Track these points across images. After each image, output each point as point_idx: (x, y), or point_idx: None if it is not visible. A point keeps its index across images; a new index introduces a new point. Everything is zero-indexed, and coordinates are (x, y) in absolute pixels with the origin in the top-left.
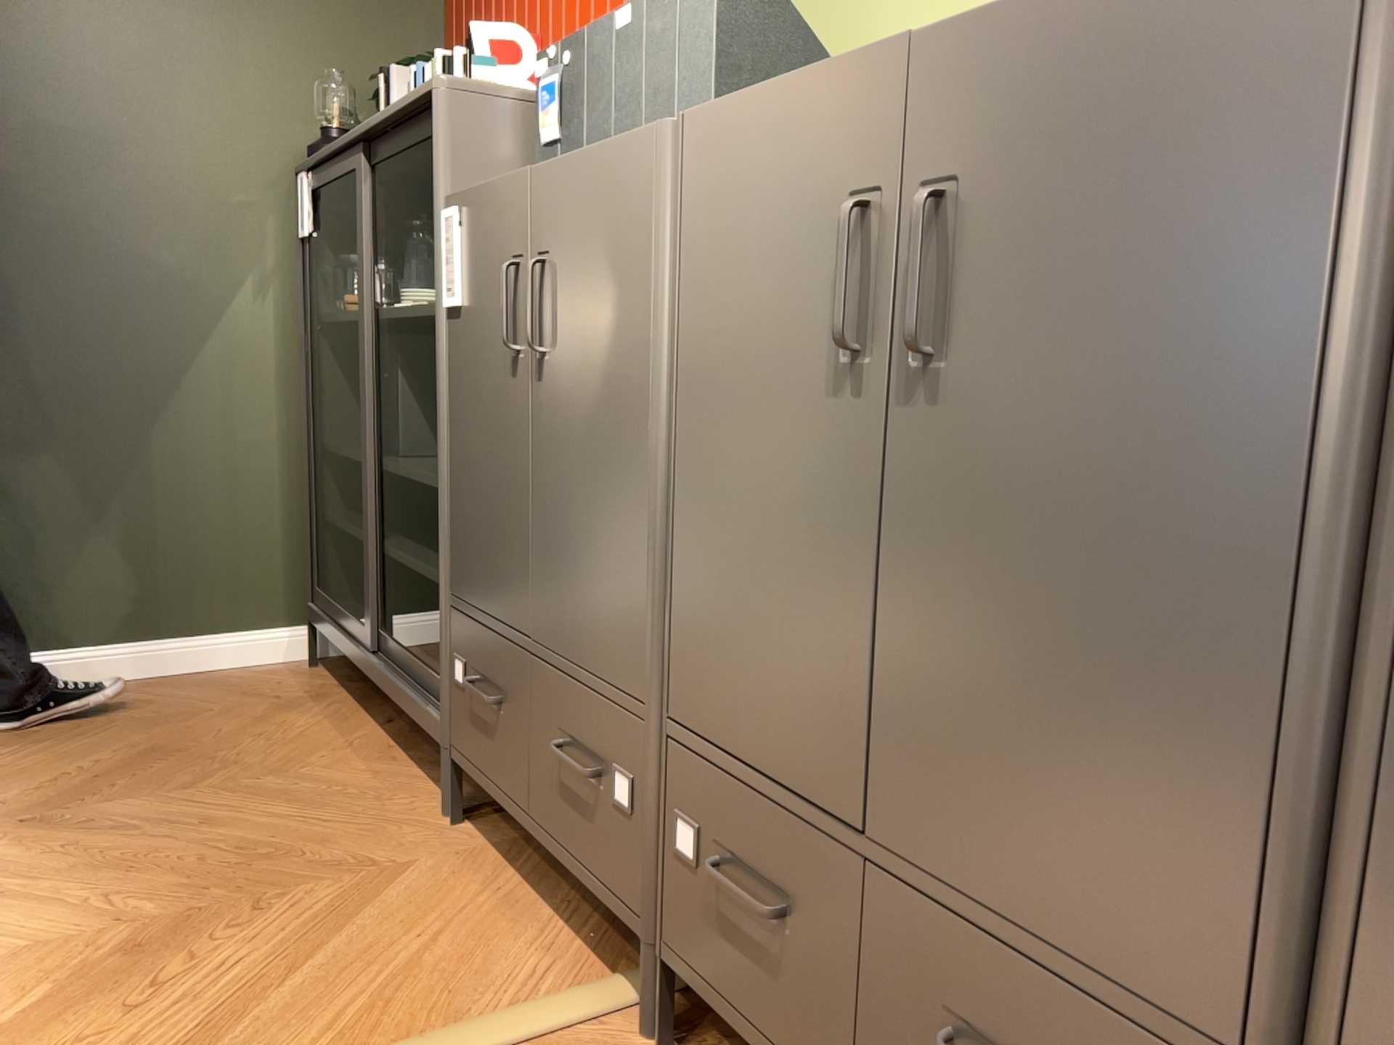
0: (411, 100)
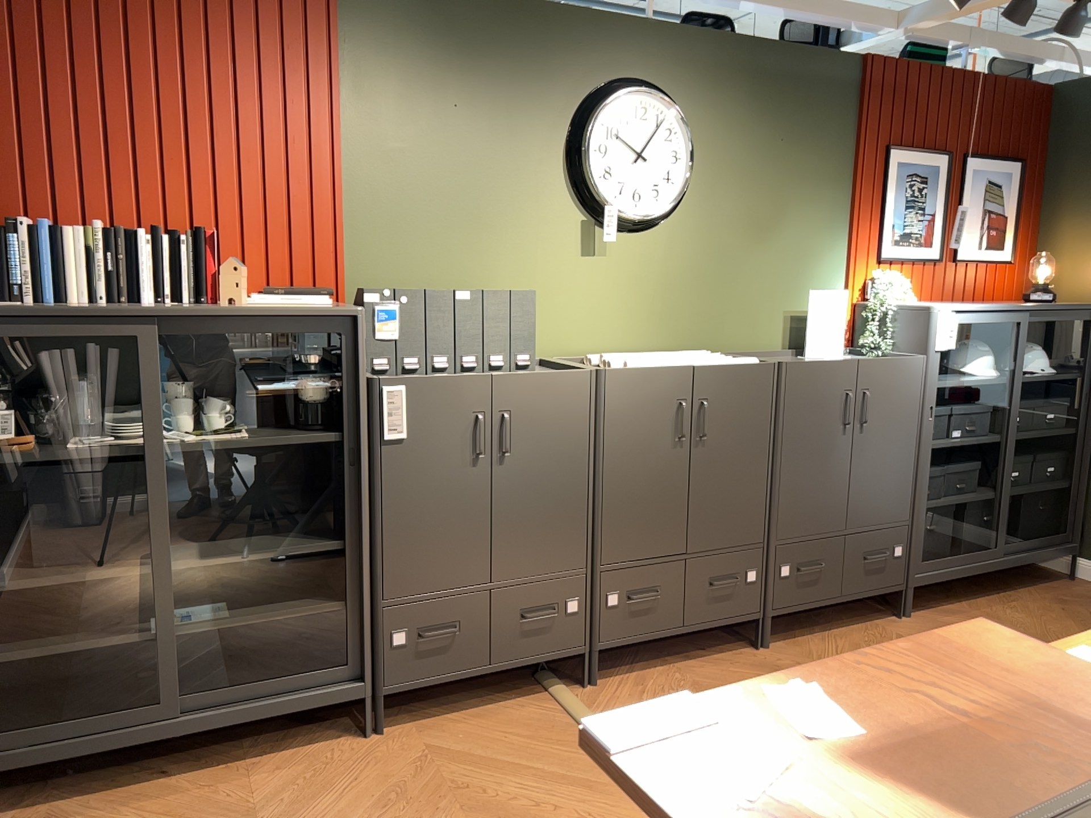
0: (304, 309)
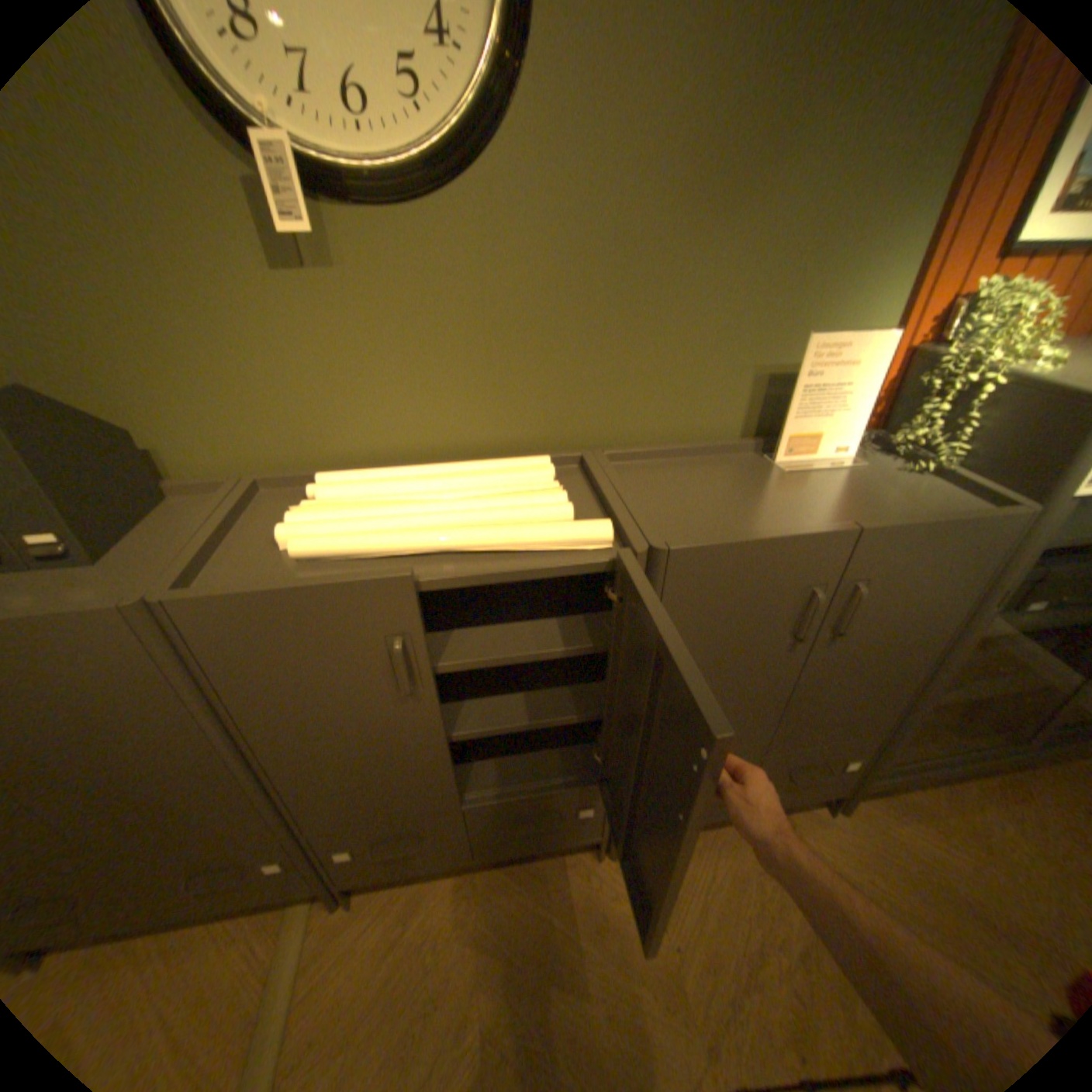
0: None
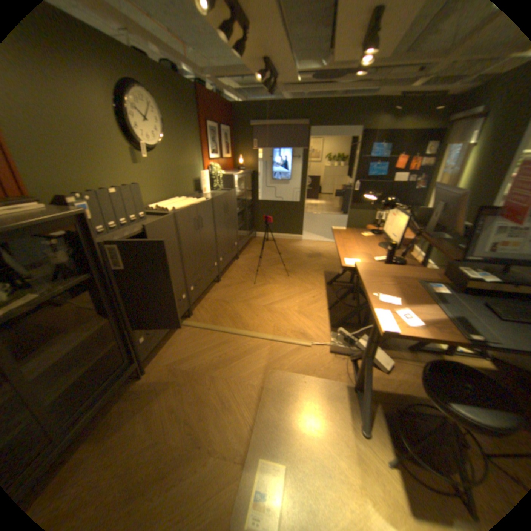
0: (57, 215)
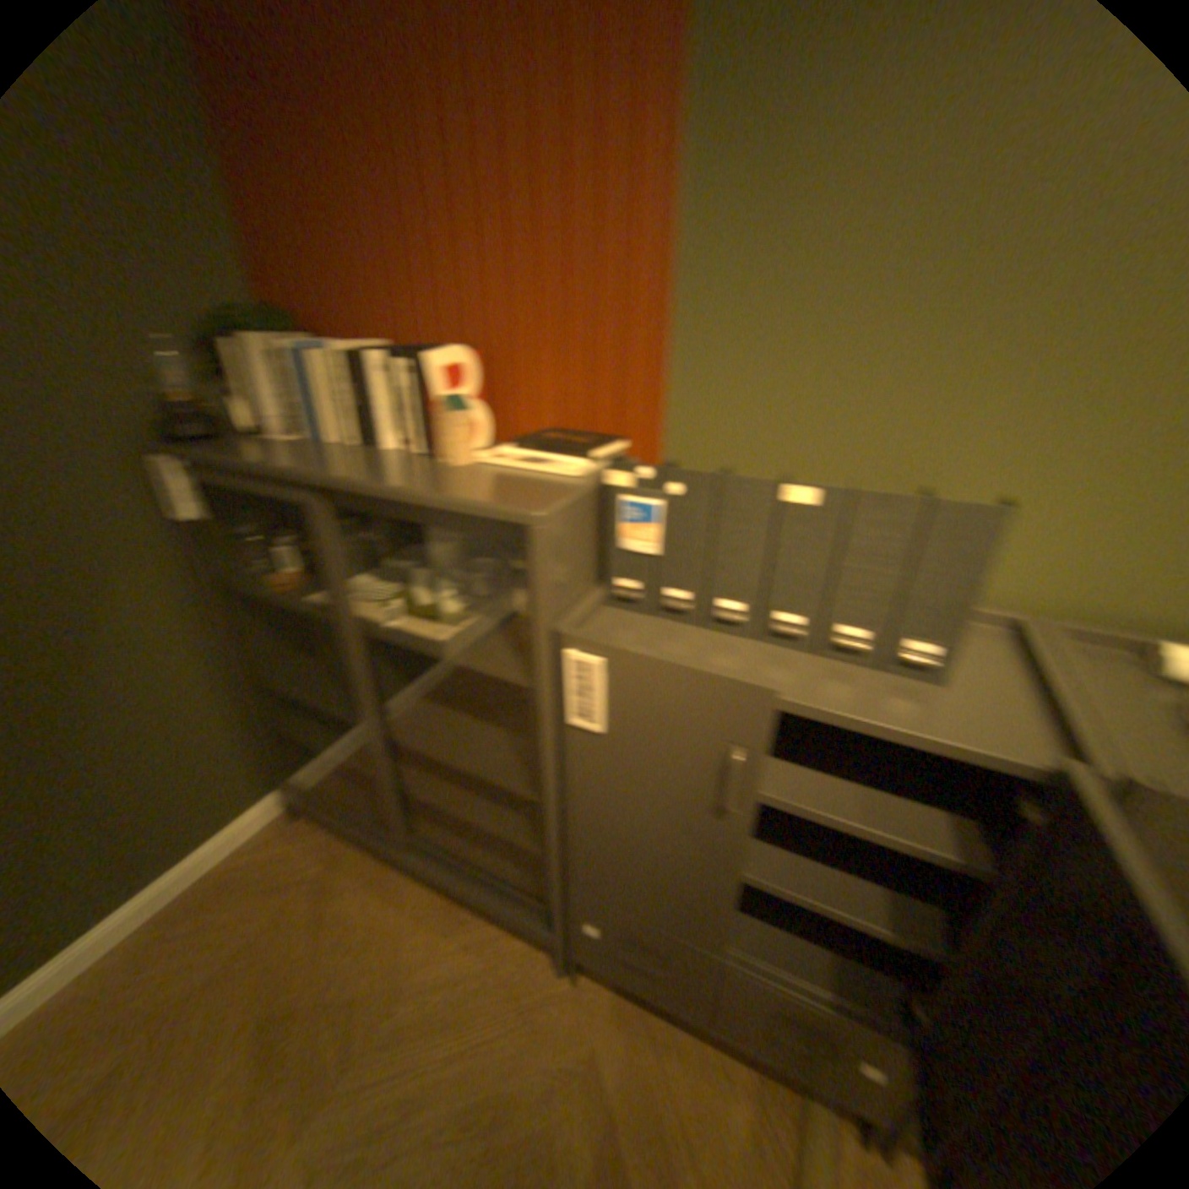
0: (452, 501)
